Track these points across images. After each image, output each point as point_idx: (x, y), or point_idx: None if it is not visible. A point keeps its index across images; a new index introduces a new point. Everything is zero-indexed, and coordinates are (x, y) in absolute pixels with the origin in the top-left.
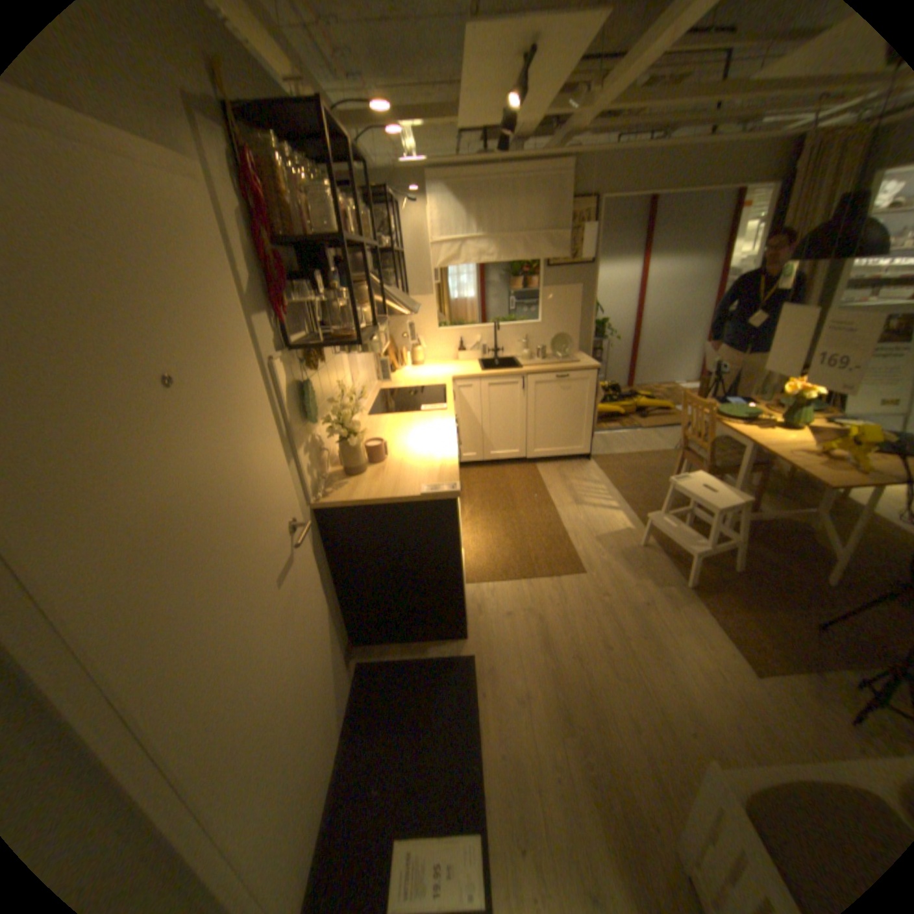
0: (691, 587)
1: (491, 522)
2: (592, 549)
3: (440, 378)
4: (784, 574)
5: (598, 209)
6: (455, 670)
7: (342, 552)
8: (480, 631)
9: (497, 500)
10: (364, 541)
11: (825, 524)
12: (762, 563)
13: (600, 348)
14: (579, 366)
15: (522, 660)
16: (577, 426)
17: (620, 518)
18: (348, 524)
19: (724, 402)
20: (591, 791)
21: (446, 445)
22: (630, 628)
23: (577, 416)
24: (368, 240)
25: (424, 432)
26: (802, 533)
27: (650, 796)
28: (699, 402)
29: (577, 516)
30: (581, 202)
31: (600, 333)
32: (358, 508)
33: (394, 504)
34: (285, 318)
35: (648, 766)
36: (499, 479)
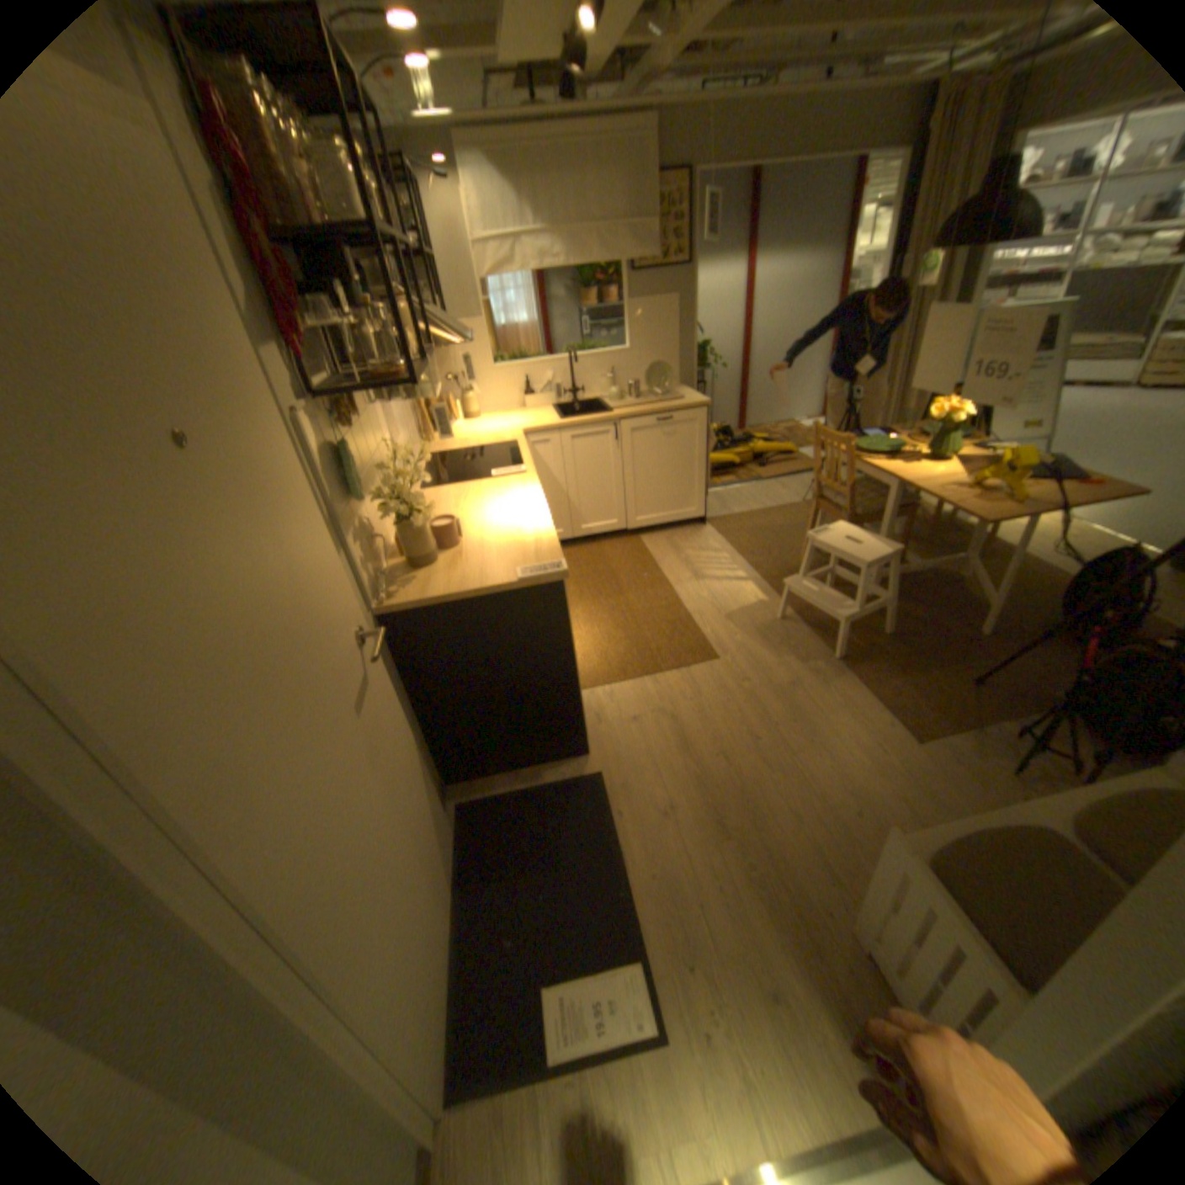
0: (838, 658)
1: (595, 613)
2: (722, 630)
3: (506, 432)
4: (935, 629)
5: (689, 187)
6: (580, 791)
7: (420, 667)
8: (602, 743)
9: (598, 585)
10: (448, 649)
11: (973, 570)
12: (911, 621)
13: (701, 381)
14: (682, 405)
15: (658, 767)
16: (685, 483)
17: (749, 590)
18: (424, 629)
19: (860, 435)
20: (756, 891)
21: (536, 517)
22: (777, 712)
23: (684, 470)
24: (395, 233)
25: (502, 503)
26: (951, 582)
27: (819, 884)
28: (832, 438)
29: (699, 593)
30: (667, 178)
31: (700, 361)
32: (436, 607)
33: (484, 597)
34: (299, 351)
35: (814, 854)
36: (597, 559)
